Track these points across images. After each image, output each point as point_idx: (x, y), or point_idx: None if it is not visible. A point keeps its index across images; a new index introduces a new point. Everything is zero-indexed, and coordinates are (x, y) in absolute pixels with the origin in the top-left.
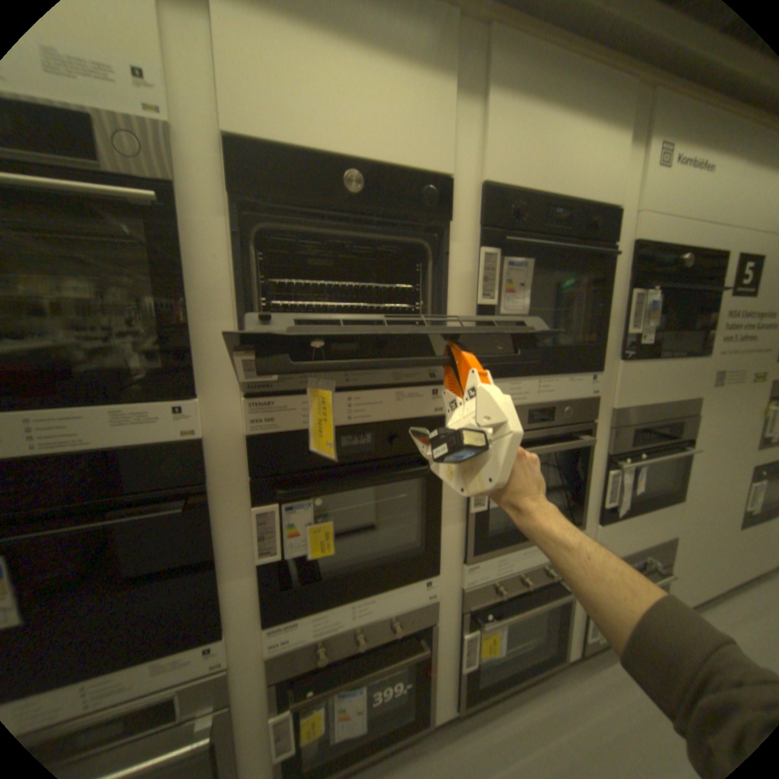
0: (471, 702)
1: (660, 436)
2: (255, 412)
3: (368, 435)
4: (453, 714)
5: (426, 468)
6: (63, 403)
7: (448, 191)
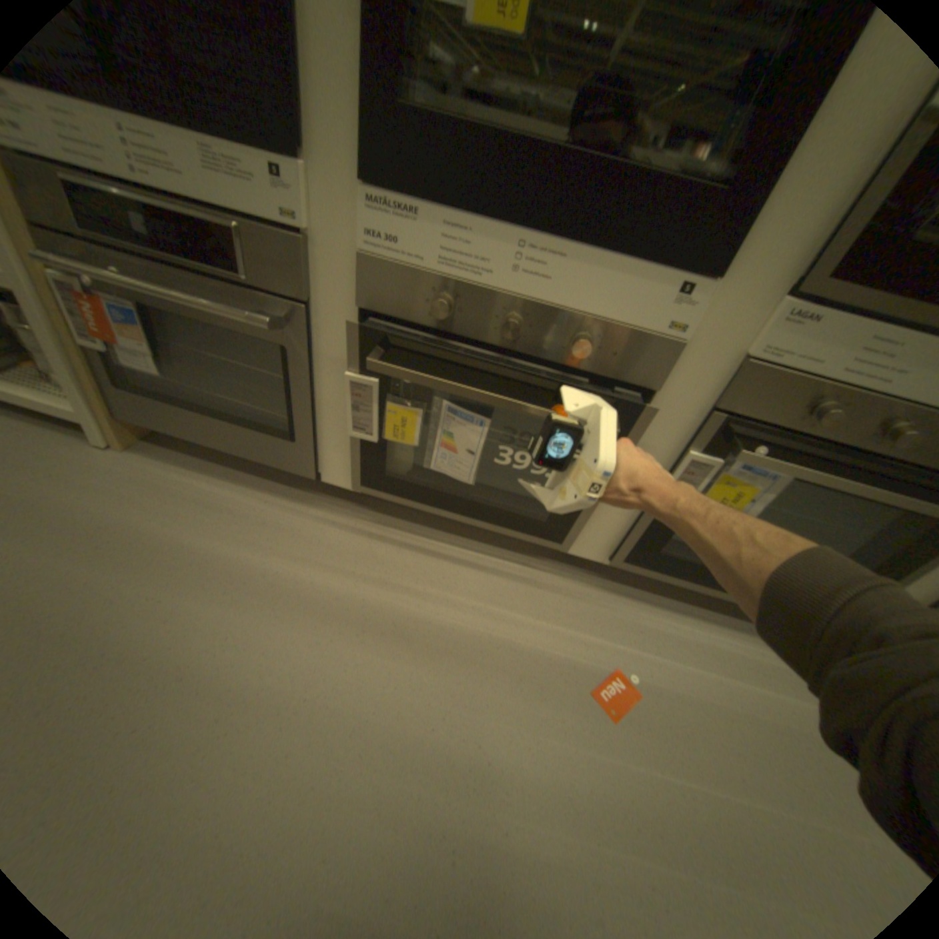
0: (640, 558)
1: None
2: None
3: None
4: (606, 556)
5: None
6: None
7: None
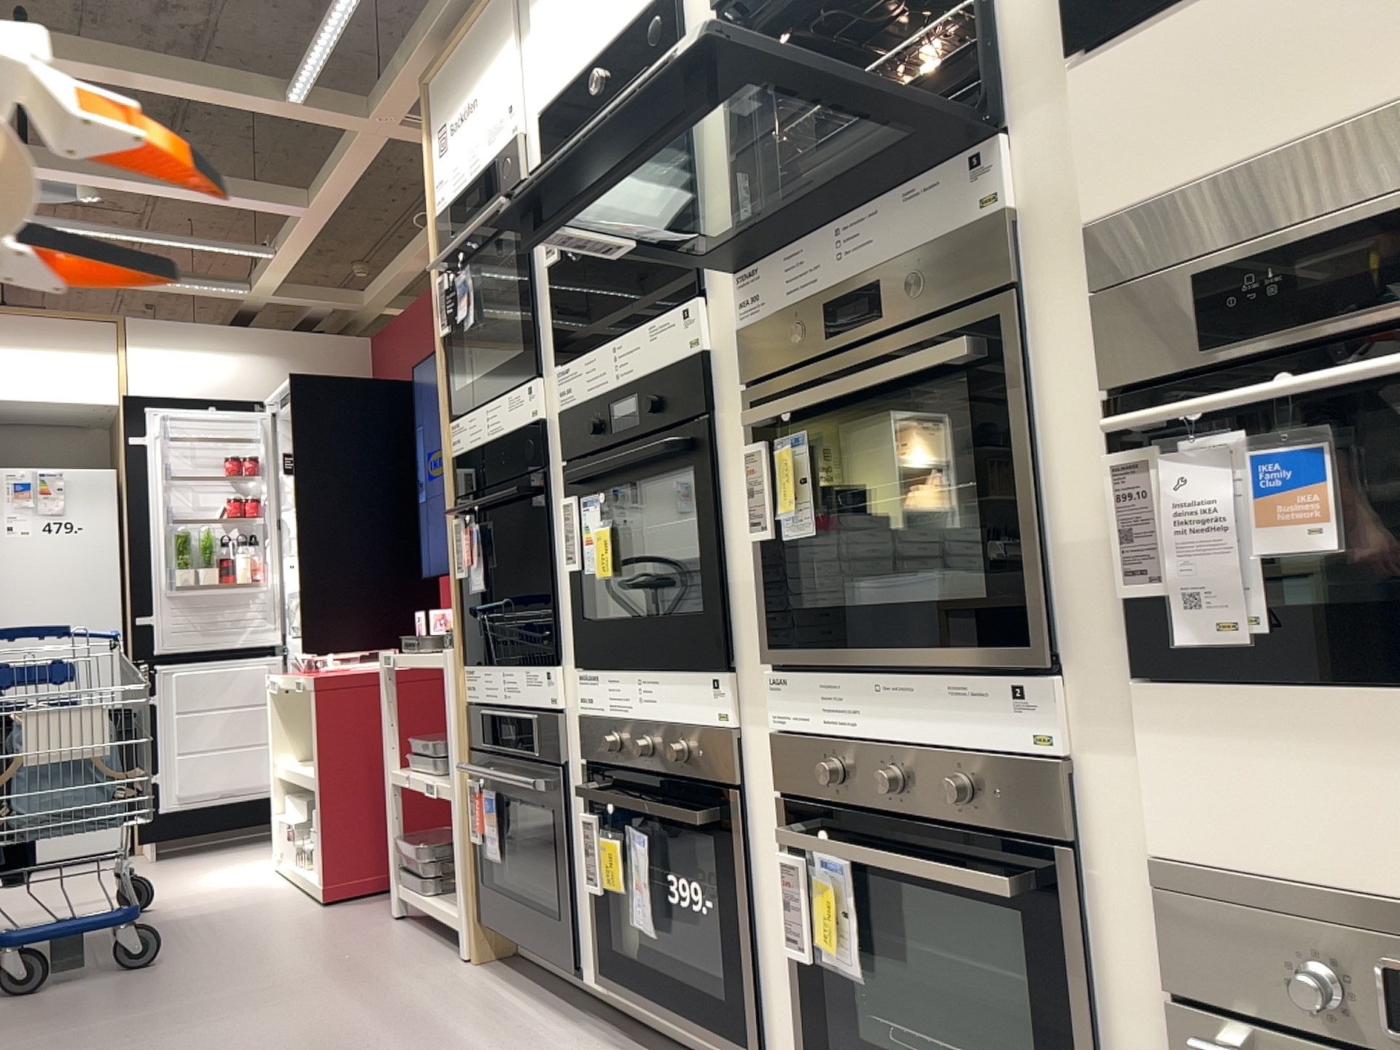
0: None
1: (1399, 264)
2: (559, 383)
3: (633, 398)
4: None
5: (669, 440)
6: (494, 395)
7: (672, 7)
